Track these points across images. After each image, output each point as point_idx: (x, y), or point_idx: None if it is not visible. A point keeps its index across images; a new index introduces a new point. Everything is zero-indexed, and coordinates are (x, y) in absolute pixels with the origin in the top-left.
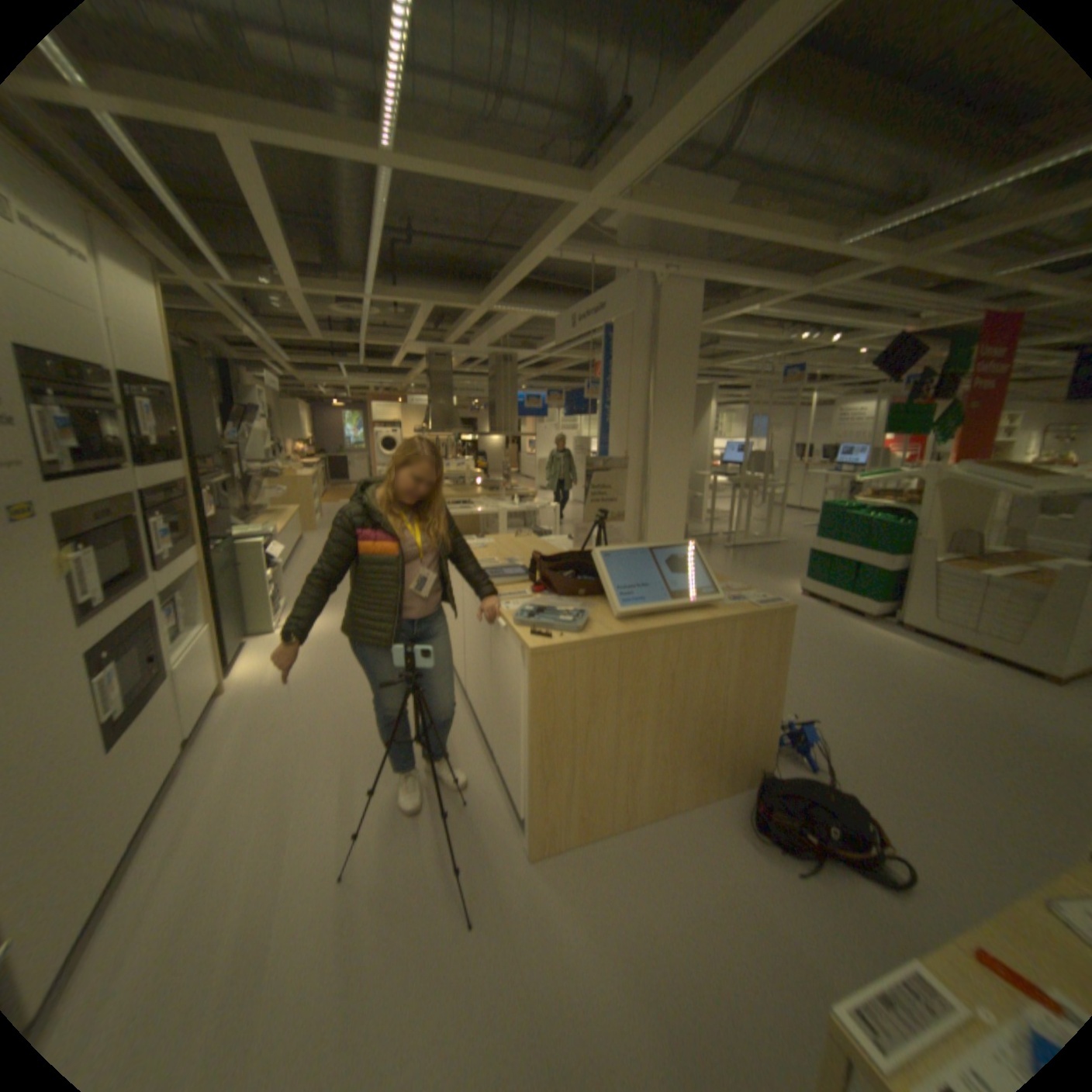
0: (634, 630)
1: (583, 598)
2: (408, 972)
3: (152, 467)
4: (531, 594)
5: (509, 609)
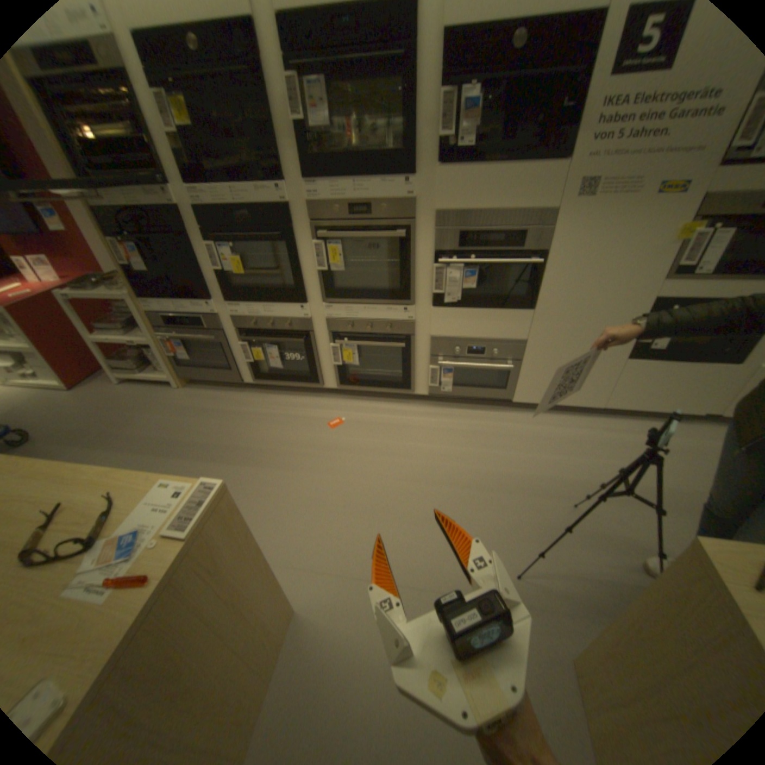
0: None
1: None
2: (504, 538)
3: None
4: None
5: None
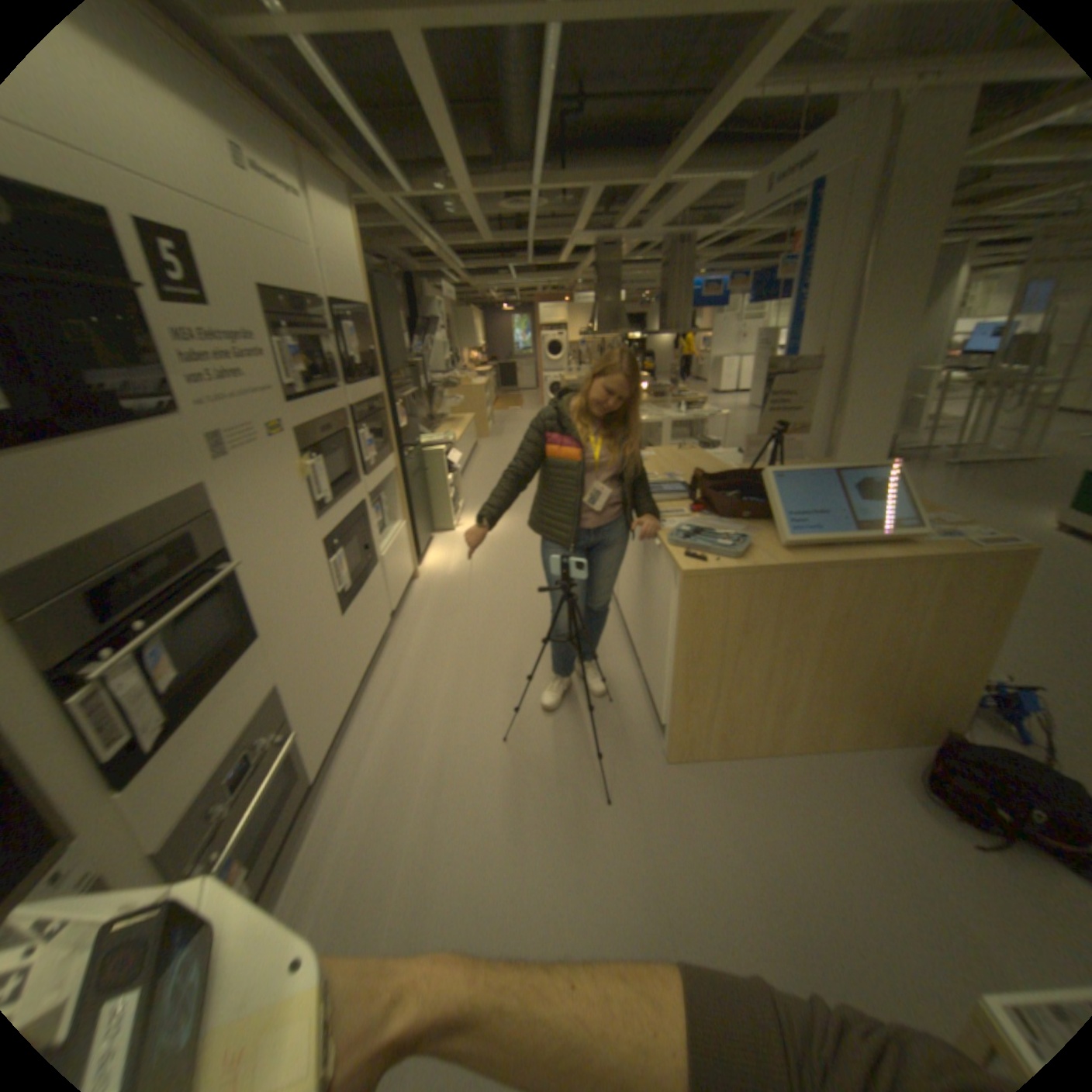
0: (805, 561)
1: (749, 520)
2: (558, 823)
3: (359, 386)
4: (691, 513)
5: (665, 528)
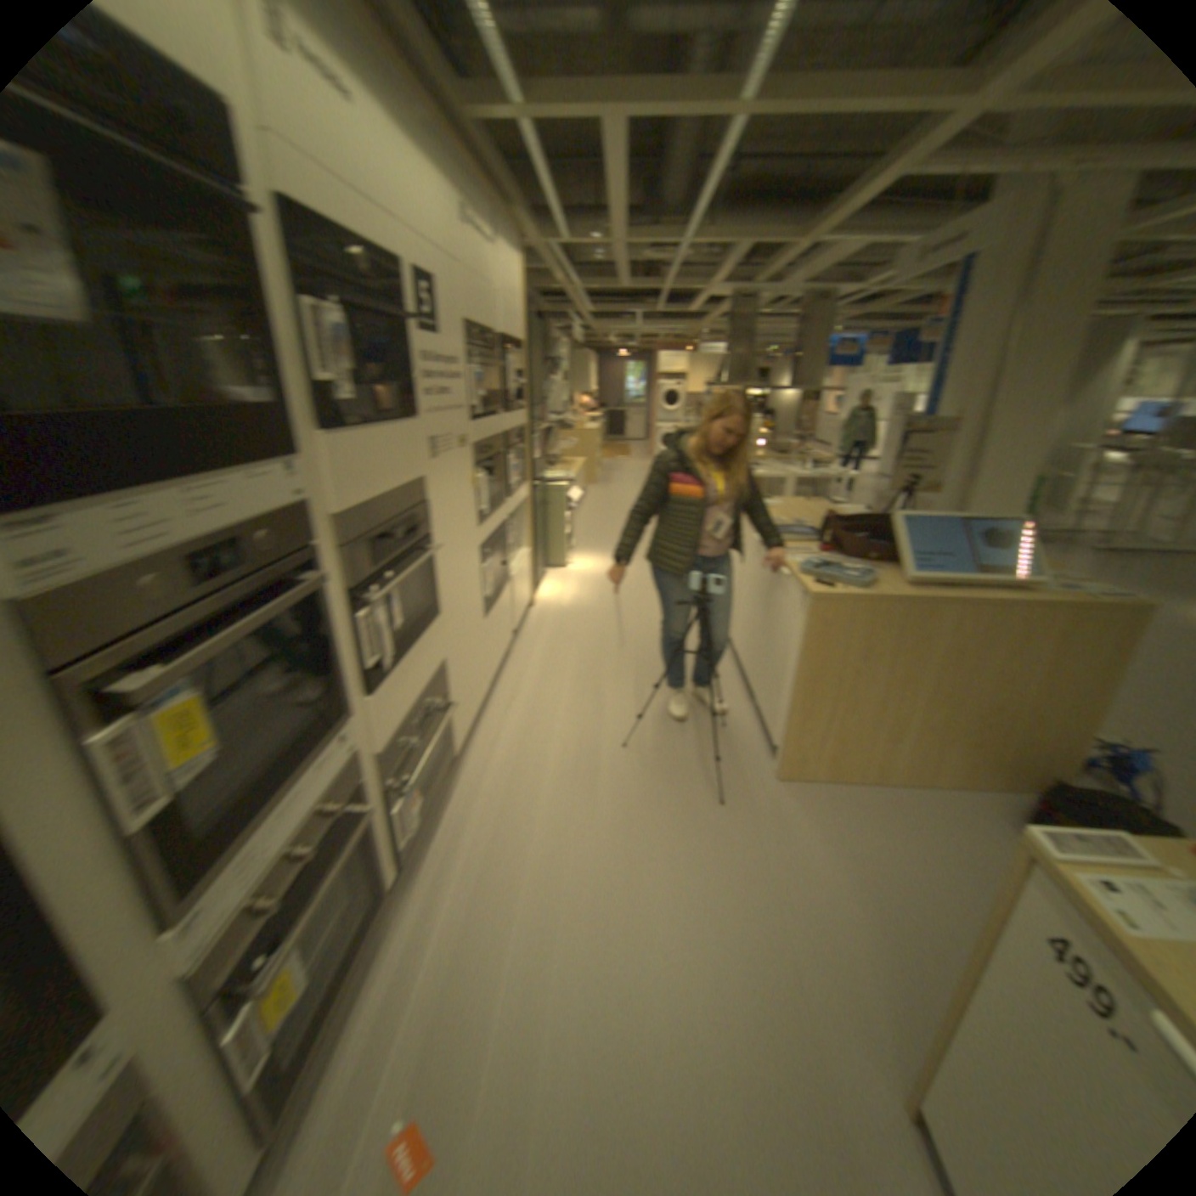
0: (928, 598)
1: (876, 564)
2: (676, 815)
3: (513, 416)
4: (820, 554)
5: (796, 563)
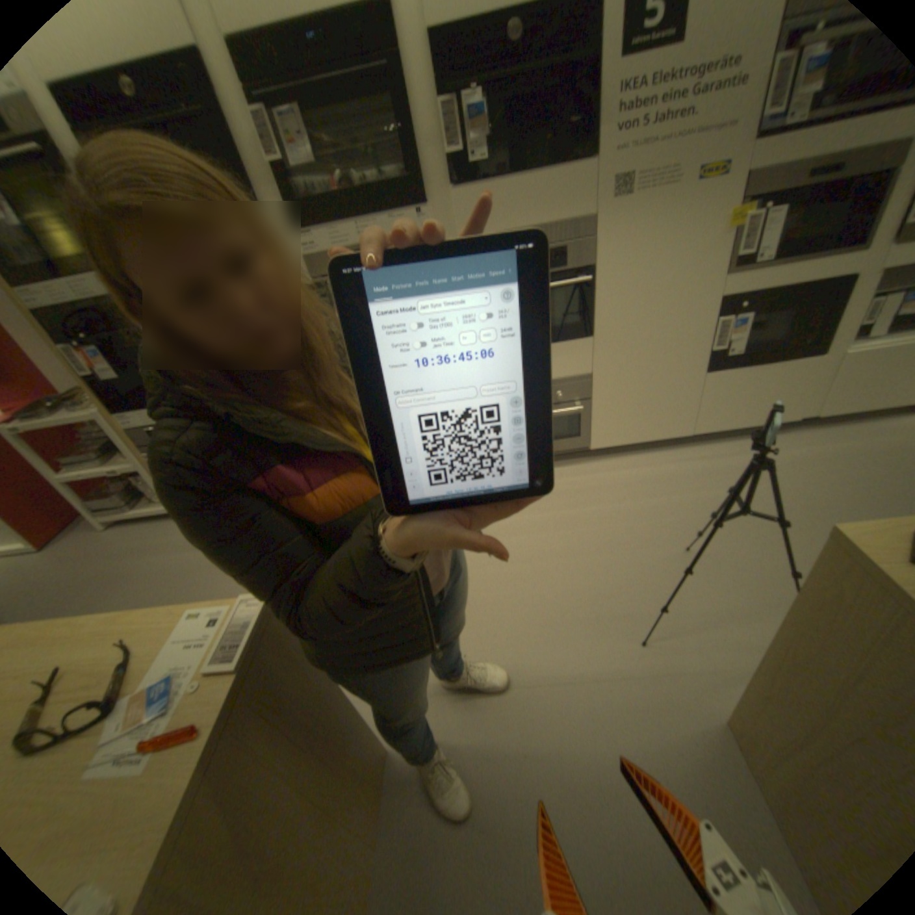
0: None
1: None
2: (615, 604)
3: None
4: None
5: None
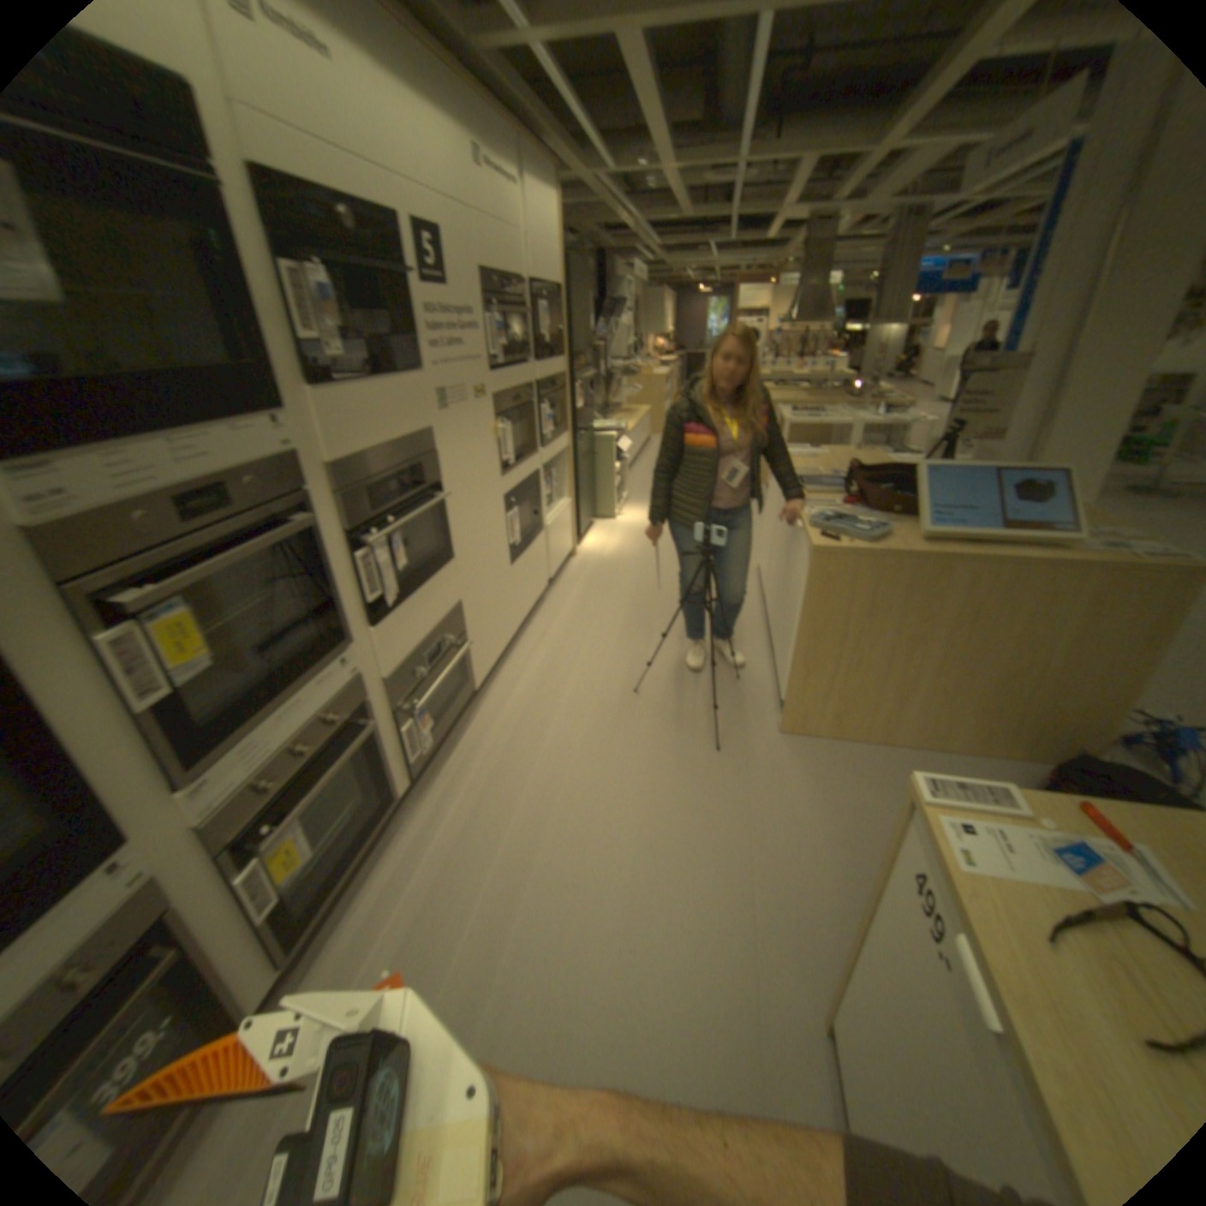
0: (941, 553)
1: (902, 517)
2: (670, 757)
3: (545, 365)
4: (844, 507)
5: (812, 516)
